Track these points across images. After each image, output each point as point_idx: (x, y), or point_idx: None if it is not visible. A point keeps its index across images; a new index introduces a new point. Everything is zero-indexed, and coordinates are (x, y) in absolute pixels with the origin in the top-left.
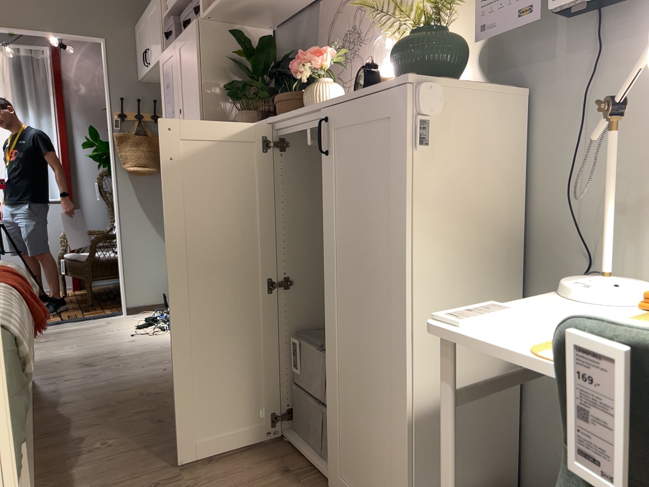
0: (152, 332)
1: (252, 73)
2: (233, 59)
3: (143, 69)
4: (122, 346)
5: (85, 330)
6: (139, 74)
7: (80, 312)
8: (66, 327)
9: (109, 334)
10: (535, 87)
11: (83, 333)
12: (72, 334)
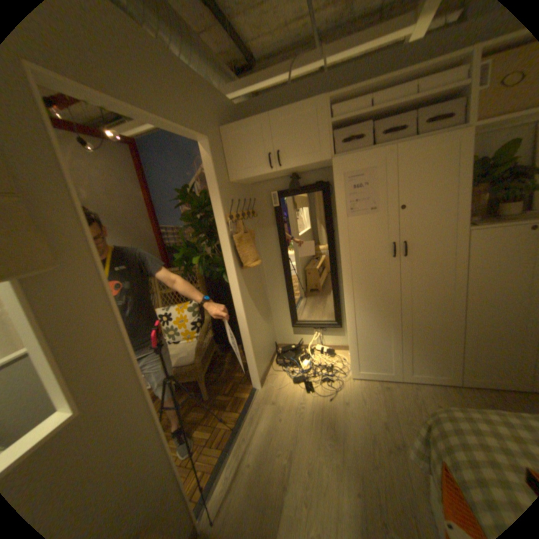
0: (329, 388)
1: (476, 175)
2: (475, 164)
3: (253, 172)
4: (356, 414)
5: (280, 424)
6: (235, 176)
7: (218, 412)
8: (254, 434)
9: (310, 412)
10: None
11: (288, 427)
12: (284, 435)
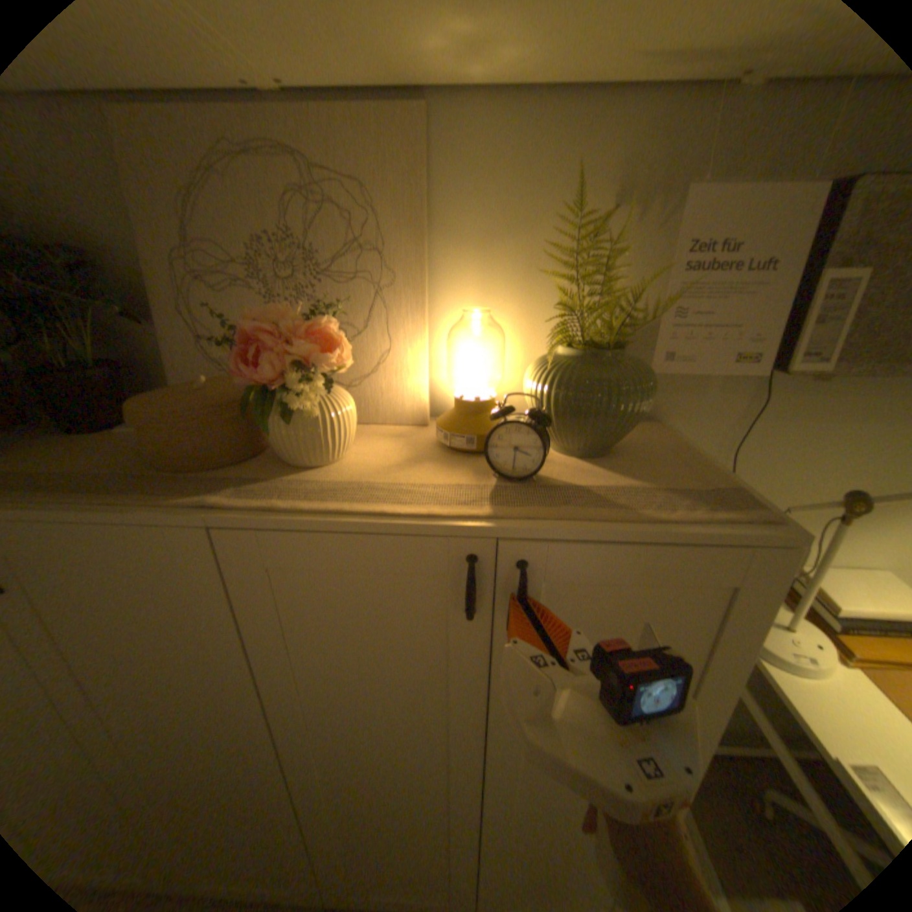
0: None
1: None
2: None
3: None
4: None
5: None
6: None
7: None
8: None
9: None
10: (669, 417)
11: None
12: None
